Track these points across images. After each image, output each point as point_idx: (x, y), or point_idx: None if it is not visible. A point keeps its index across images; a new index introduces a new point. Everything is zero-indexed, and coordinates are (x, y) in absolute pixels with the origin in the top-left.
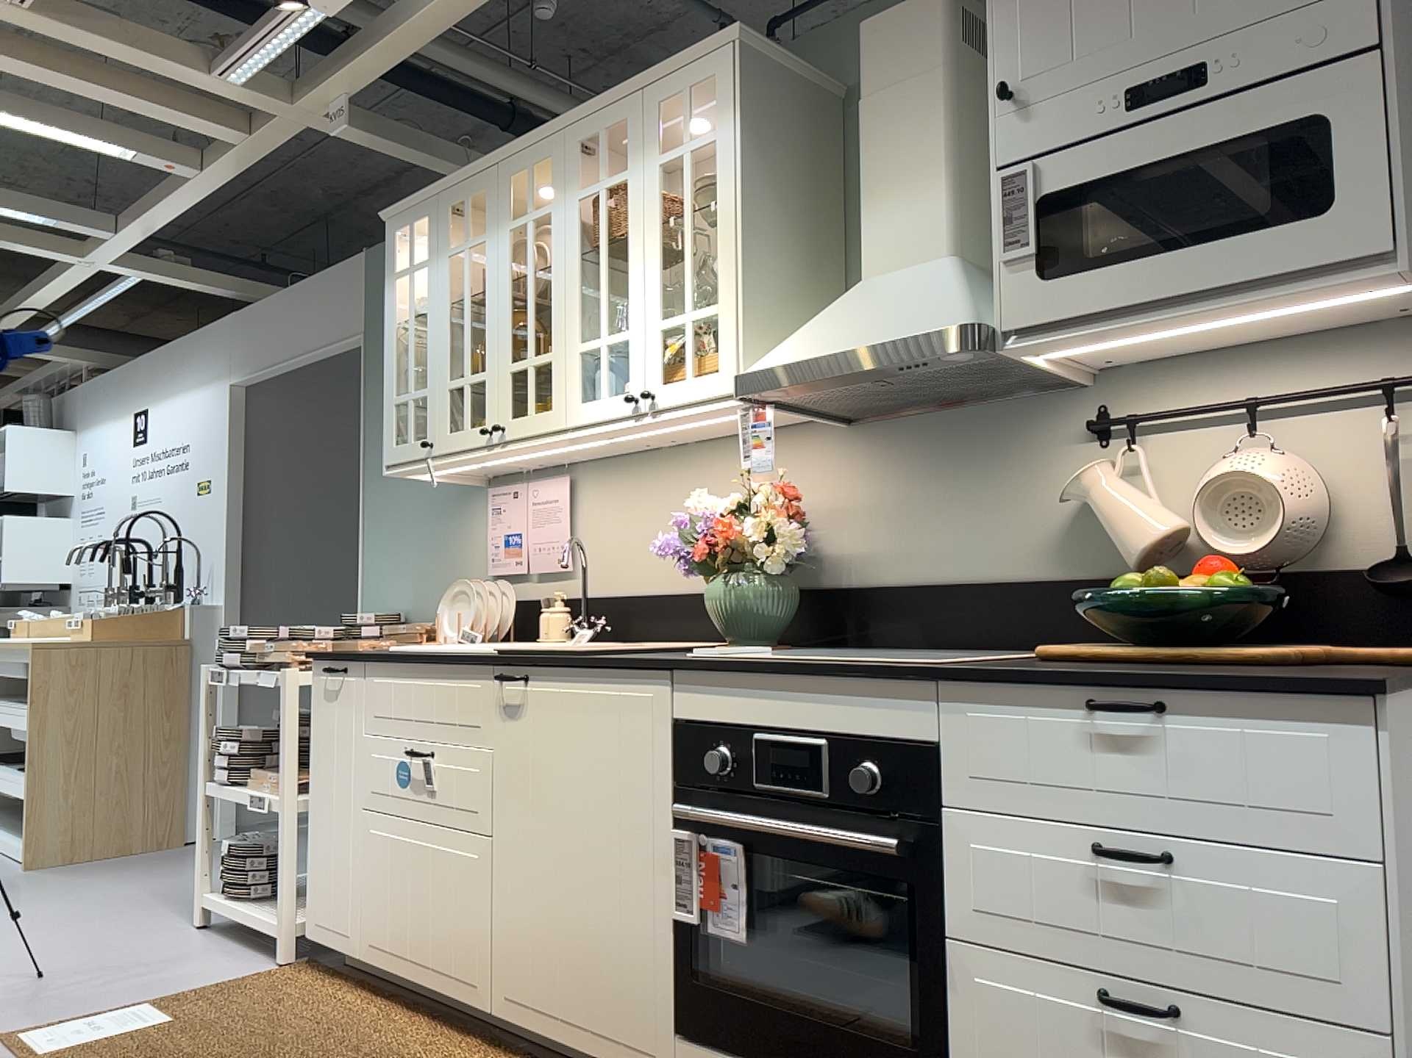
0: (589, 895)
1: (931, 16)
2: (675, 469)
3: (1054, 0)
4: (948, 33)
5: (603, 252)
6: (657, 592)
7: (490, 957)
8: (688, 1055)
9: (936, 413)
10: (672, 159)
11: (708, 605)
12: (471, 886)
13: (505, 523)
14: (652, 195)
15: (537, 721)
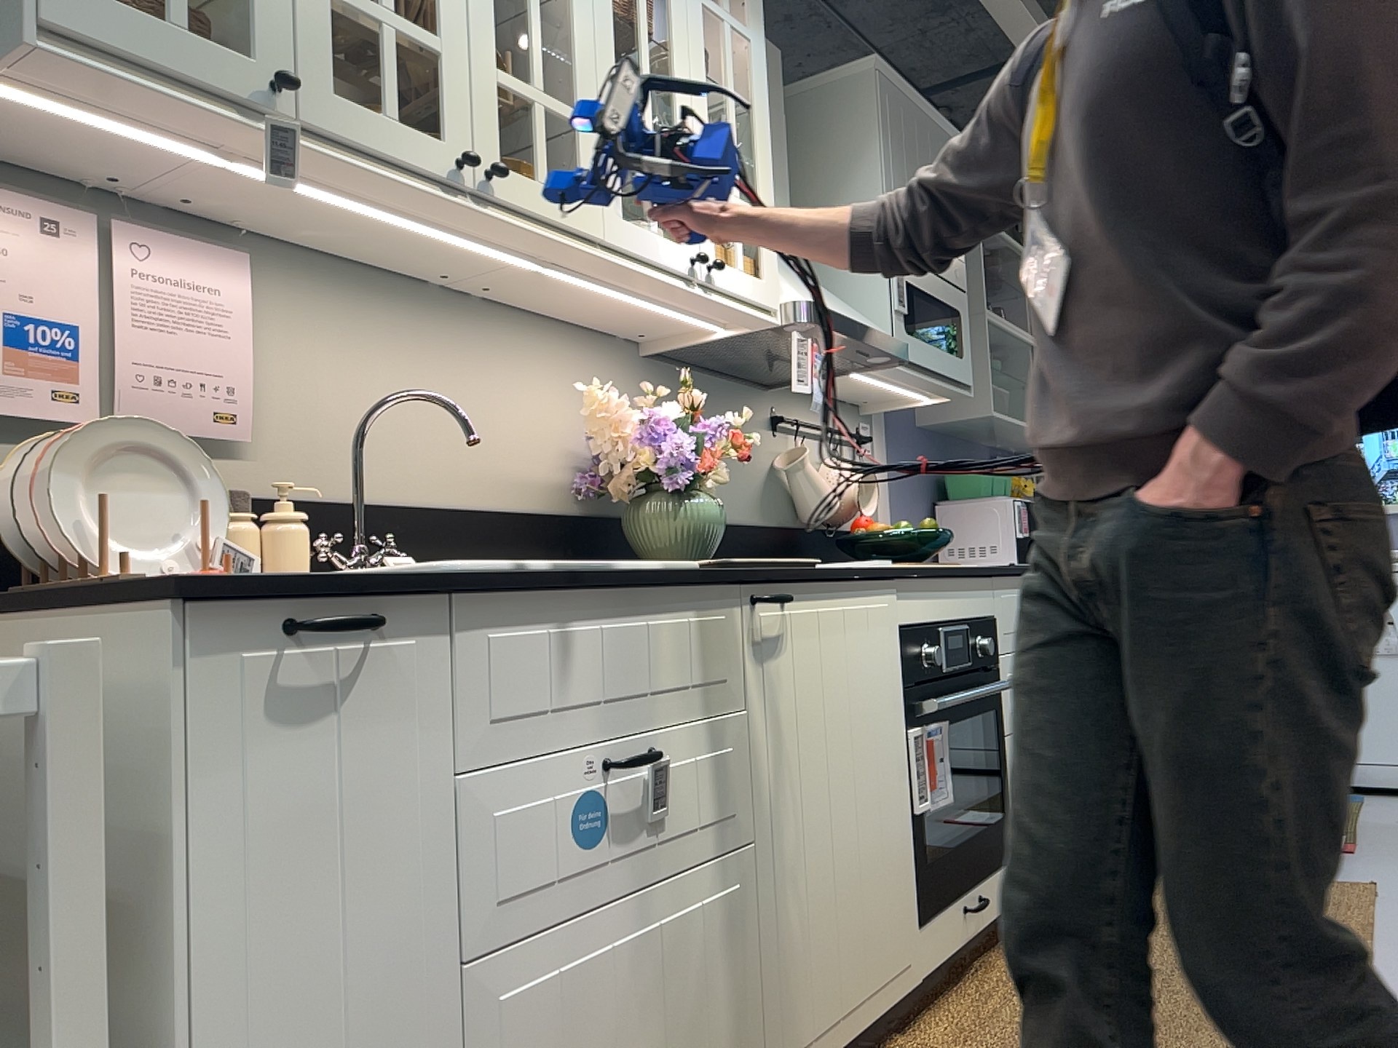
0: (859, 840)
1: (781, 70)
2: (455, 328)
3: (904, 164)
4: (784, 93)
5: (646, 40)
6: (434, 504)
7: (762, 1026)
8: (927, 935)
9: (703, 373)
10: (716, 13)
11: (679, 524)
12: (734, 938)
13: (15, 288)
14: (698, 29)
15: (800, 653)
